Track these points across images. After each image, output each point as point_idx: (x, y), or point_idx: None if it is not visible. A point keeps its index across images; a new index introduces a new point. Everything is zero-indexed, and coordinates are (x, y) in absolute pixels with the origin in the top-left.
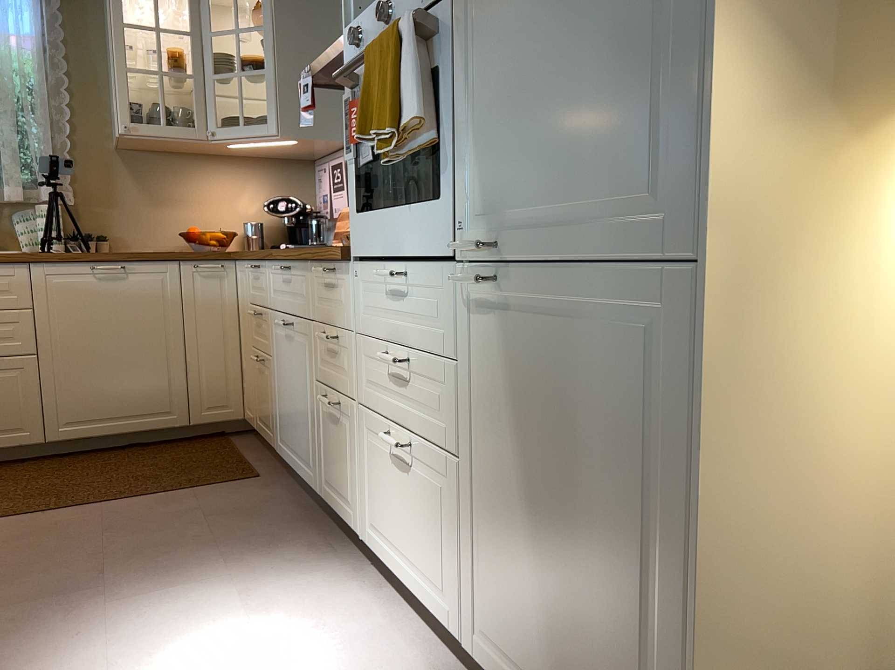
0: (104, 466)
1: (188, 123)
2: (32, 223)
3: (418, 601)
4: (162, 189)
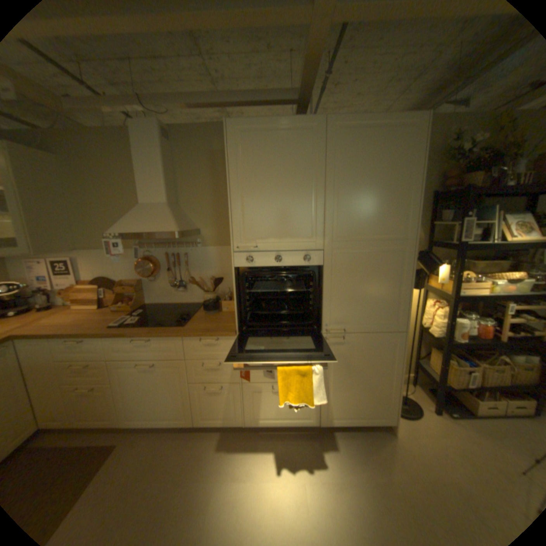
0: None
1: None
2: None
3: (289, 427)
4: None
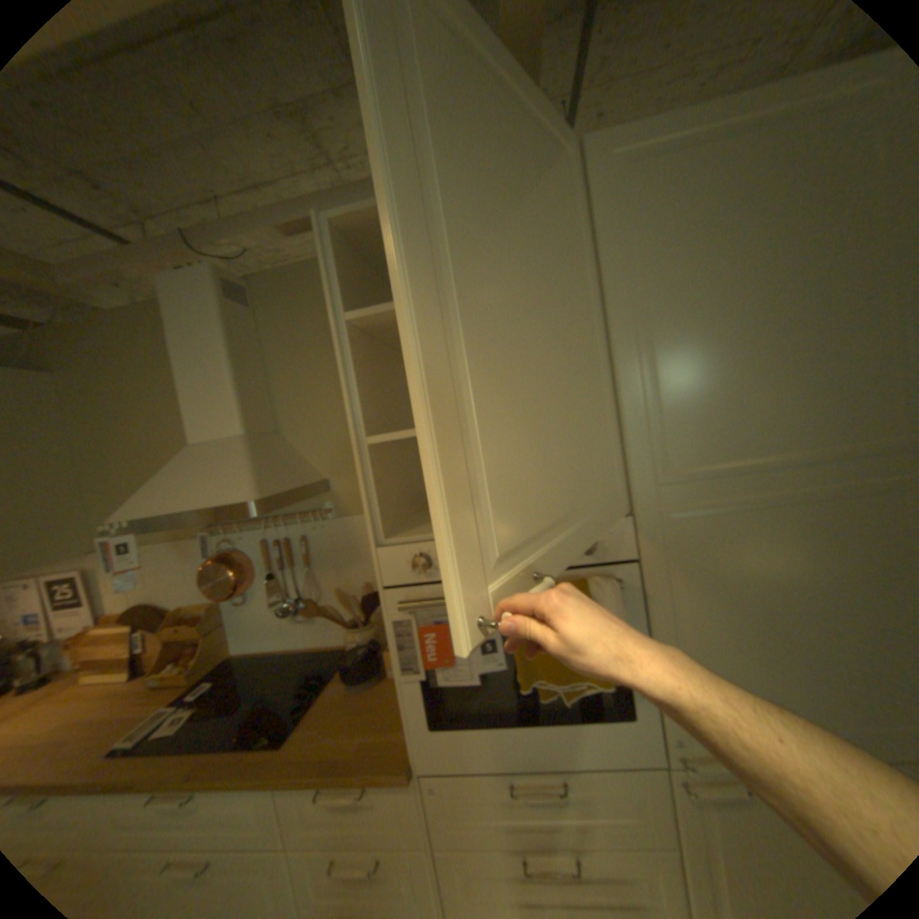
0: None
1: None
2: None
3: None
4: None
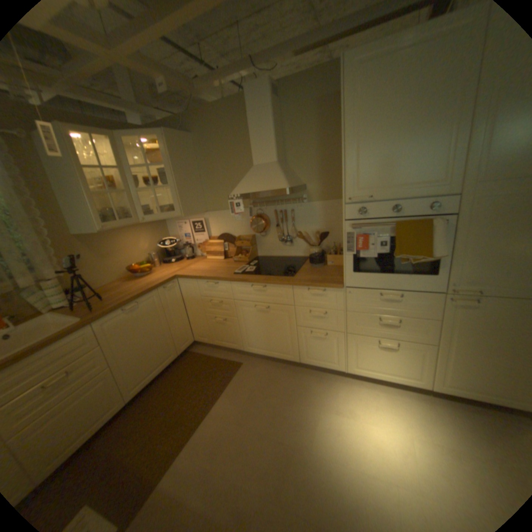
0: (165, 396)
1: (124, 215)
2: (39, 295)
3: (395, 383)
4: (103, 250)
